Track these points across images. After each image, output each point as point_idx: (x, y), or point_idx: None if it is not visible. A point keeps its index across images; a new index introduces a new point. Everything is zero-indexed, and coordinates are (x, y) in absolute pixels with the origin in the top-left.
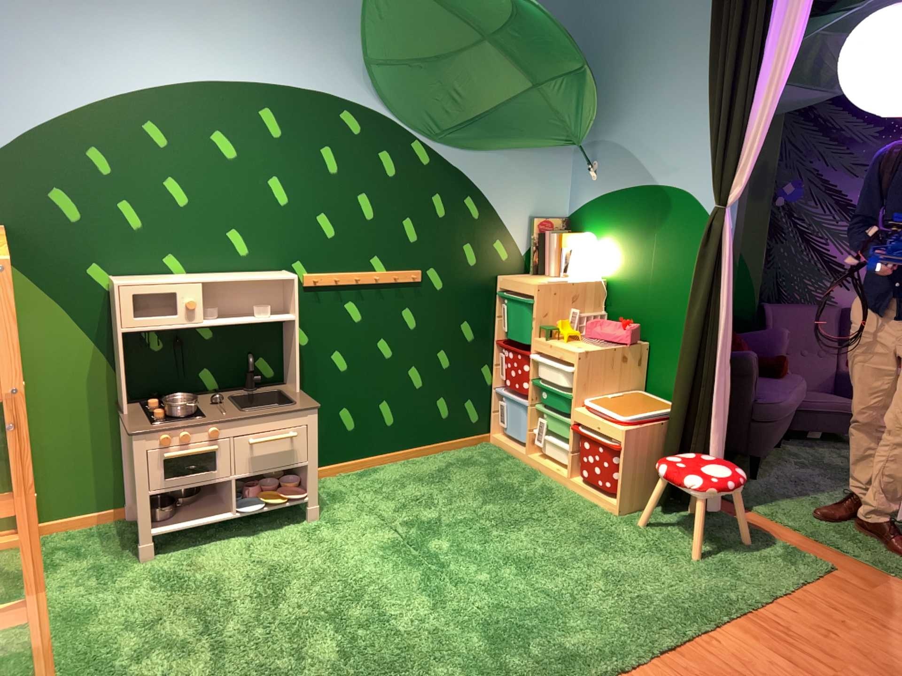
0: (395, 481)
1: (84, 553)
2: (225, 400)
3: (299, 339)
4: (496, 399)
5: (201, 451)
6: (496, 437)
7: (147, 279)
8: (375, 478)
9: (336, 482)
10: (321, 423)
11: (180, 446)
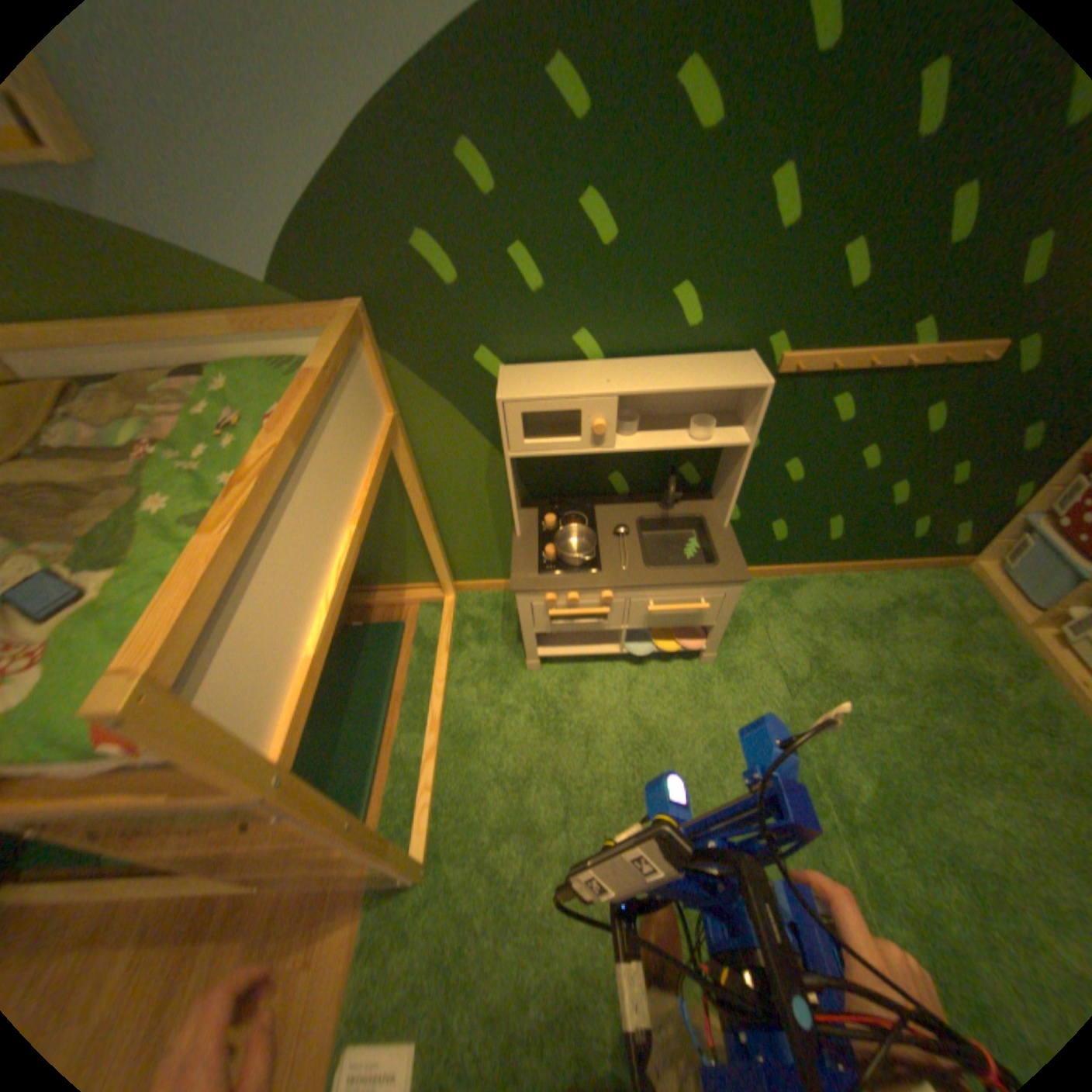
0: (816, 619)
1: (478, 638)
2: (625, 529)
3: (742, 469)
4: (1017, 529)
5: (583, 614)
6: (985, 573)
7: (538, 370)
8: (791, 604)
9: (741, 597)
10: (743, 534)
11: (560, 603)
